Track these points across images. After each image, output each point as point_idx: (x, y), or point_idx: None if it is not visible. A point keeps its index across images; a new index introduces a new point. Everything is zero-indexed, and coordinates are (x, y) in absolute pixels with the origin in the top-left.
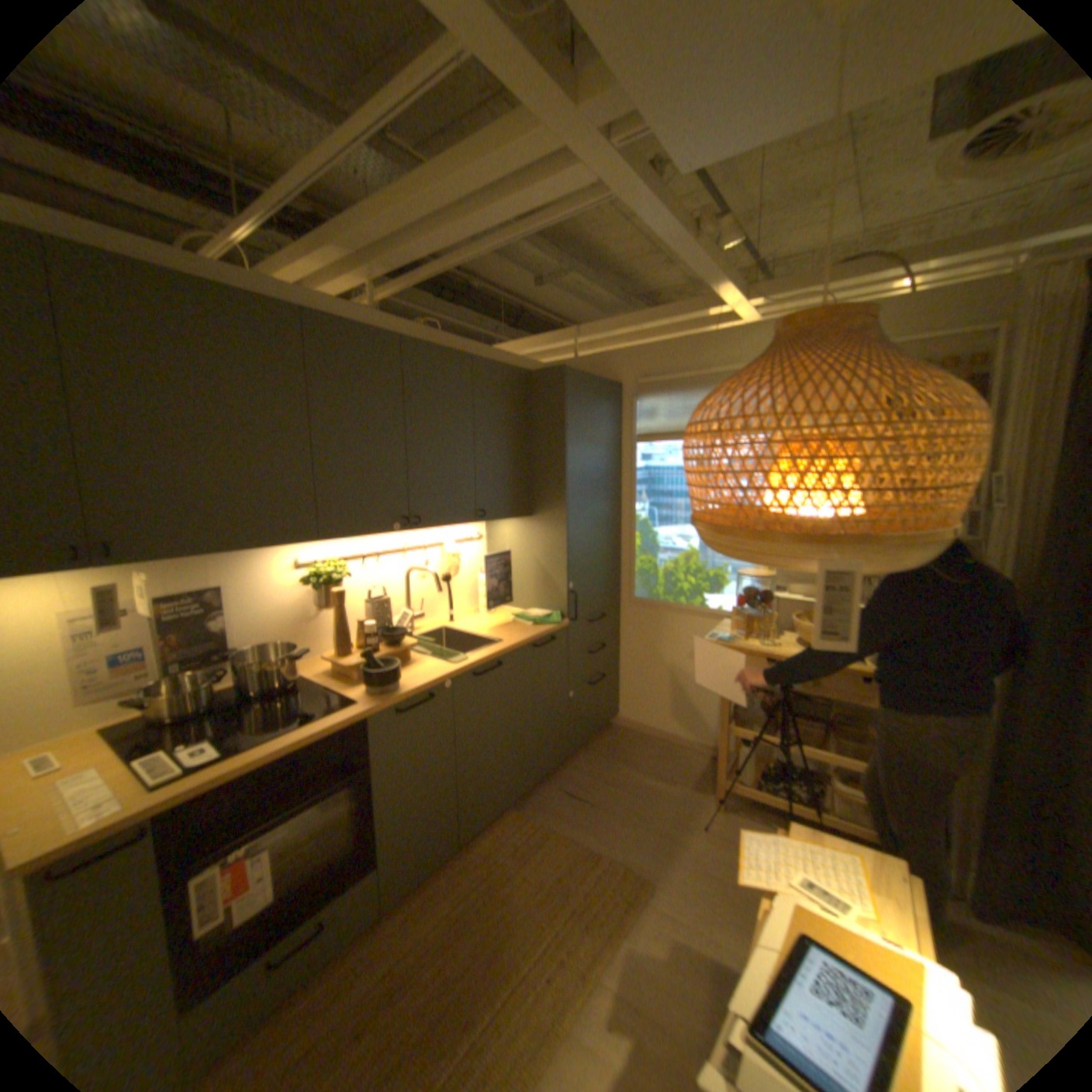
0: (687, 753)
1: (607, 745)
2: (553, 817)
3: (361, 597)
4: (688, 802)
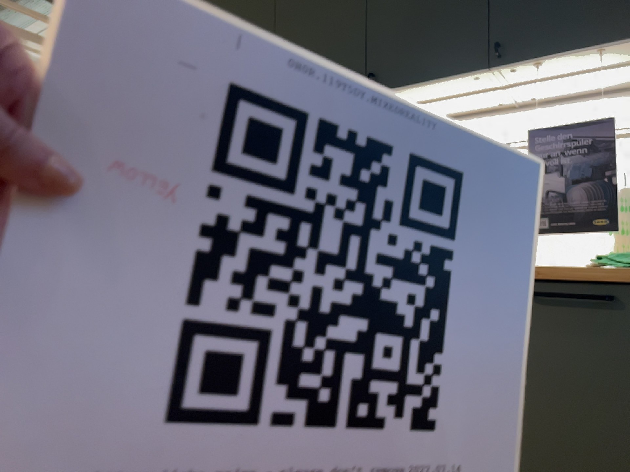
0: None
1: None
2: None
3: None
4: None
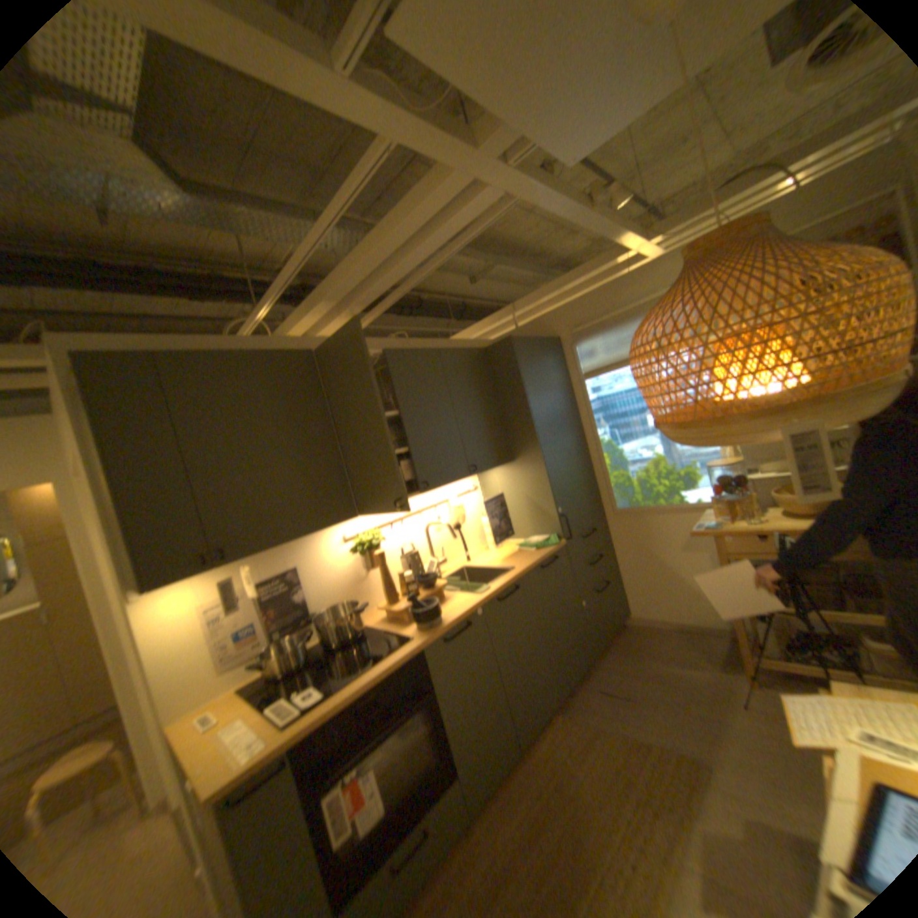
0: (706, 639)
1: (628, 645)
2: (597, 717)
3: (395, 556)
4: (720, 685)
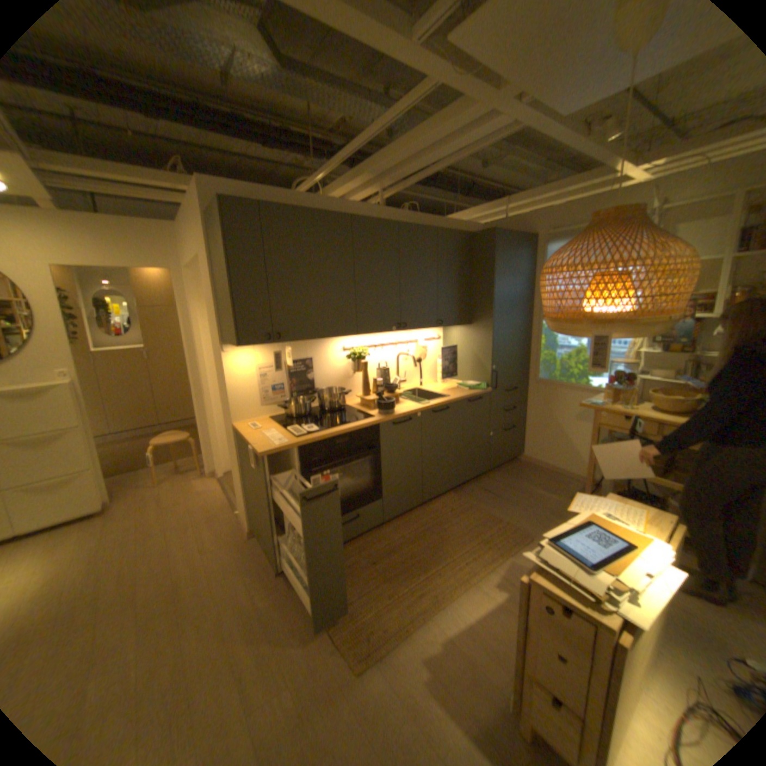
0: (570, 480)
1: (514, 470)
2: (476, 500)
3: (373, 368)
4: (564, 505)
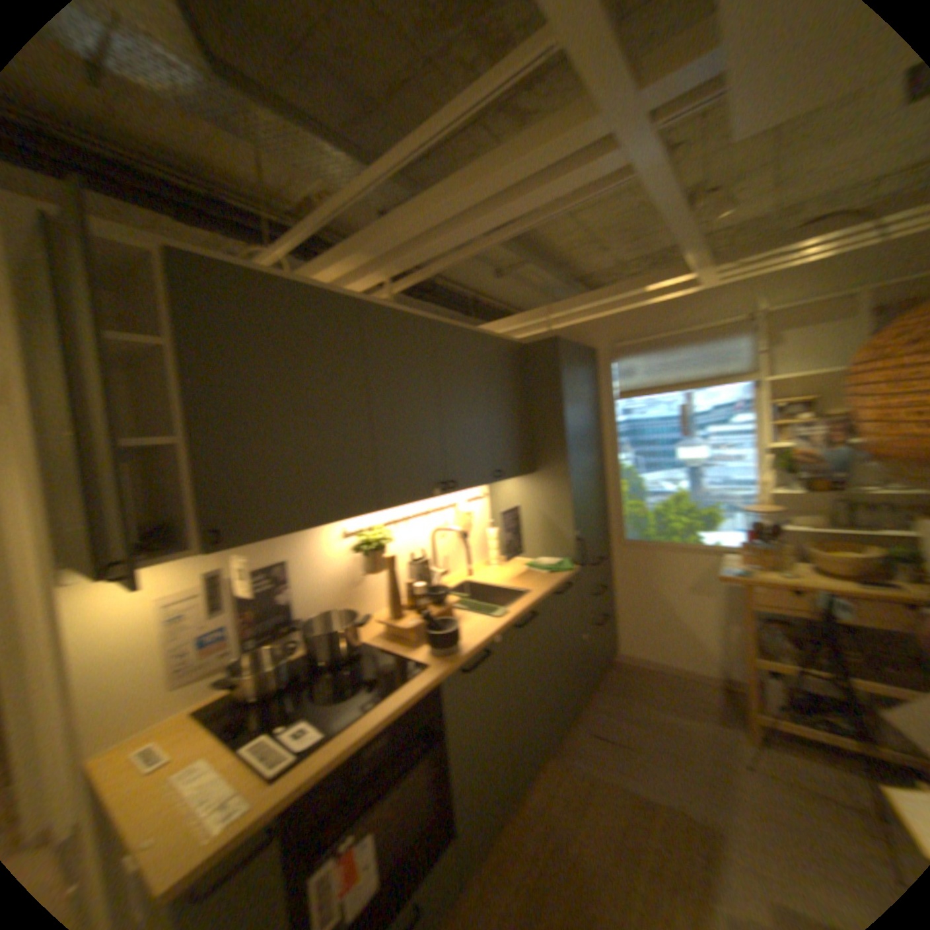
0: (699, 686)
1: (618, 683)
2: (593, 763)
3: (401, 559)
4: (720, 739)
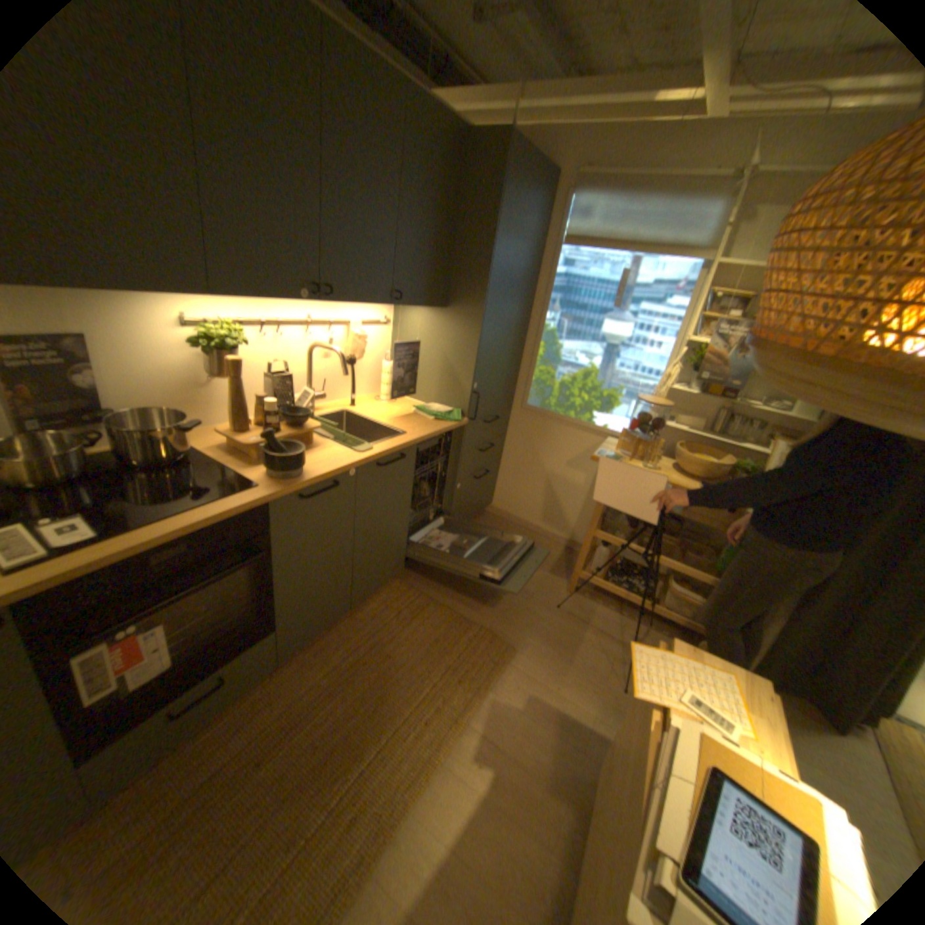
0: (546, 541)
1: (480, 528)
2: (433, 587)
3: (259, 369)
4: (545, 583)
